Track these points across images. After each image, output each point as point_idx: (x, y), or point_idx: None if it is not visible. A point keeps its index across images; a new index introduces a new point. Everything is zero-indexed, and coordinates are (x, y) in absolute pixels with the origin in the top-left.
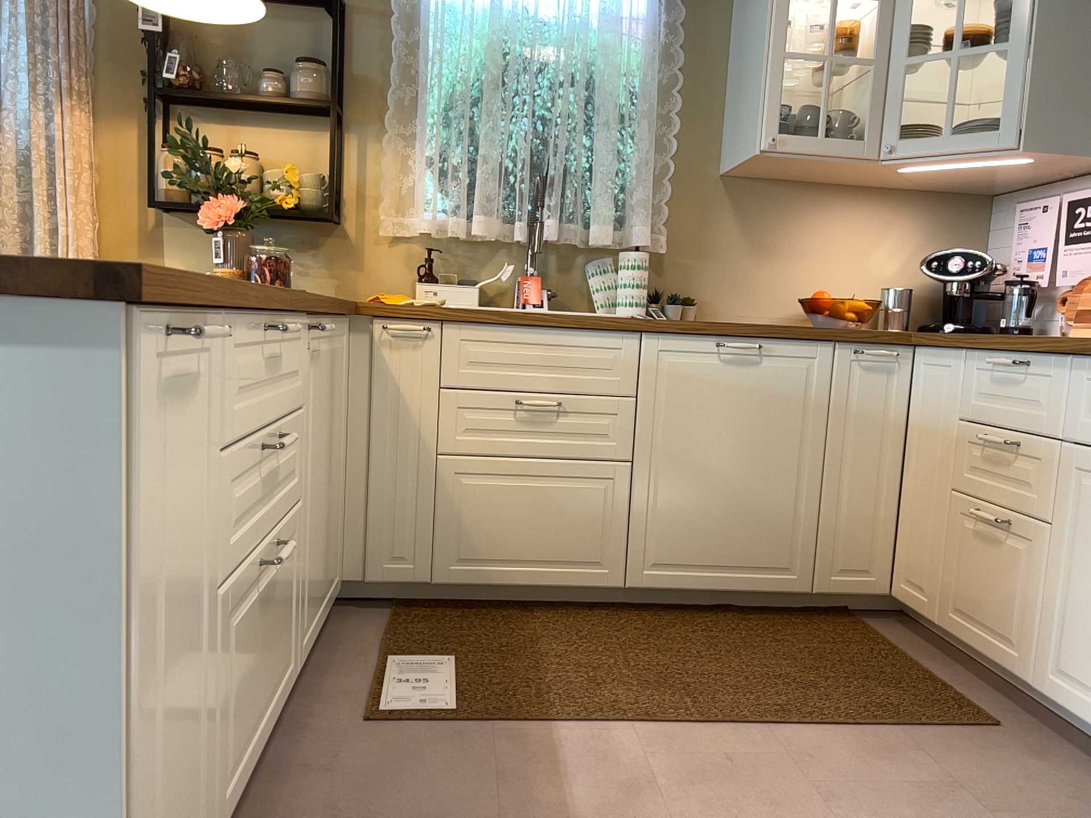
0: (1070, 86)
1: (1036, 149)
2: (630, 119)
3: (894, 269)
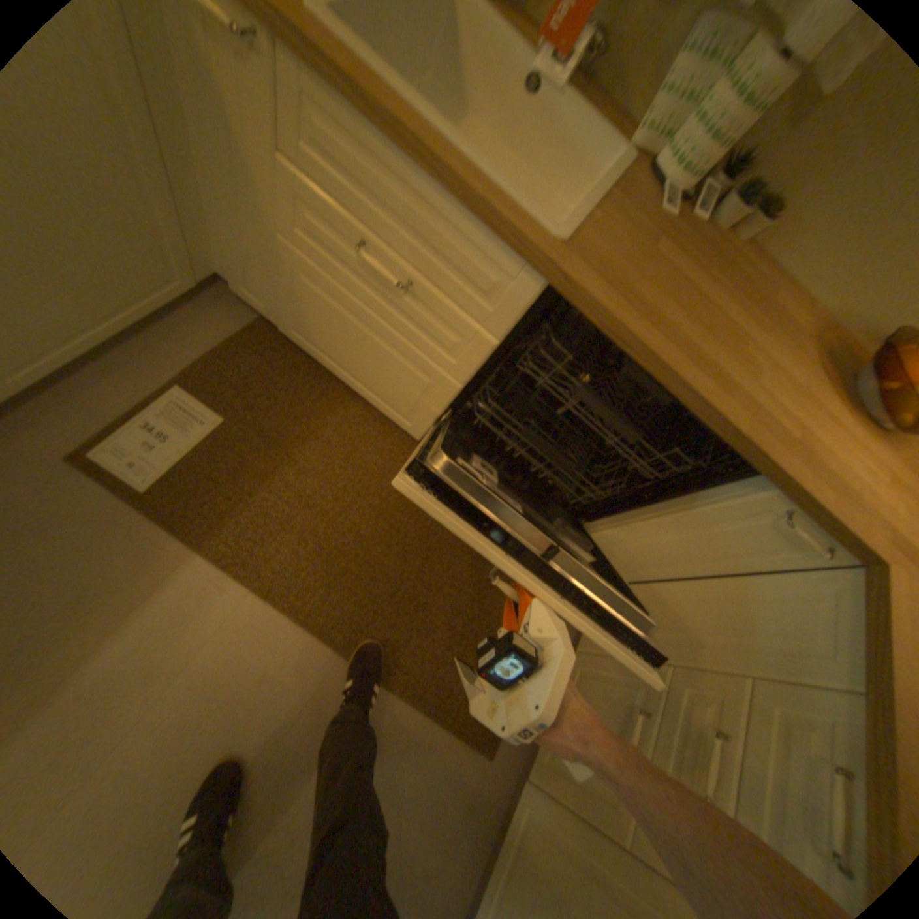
0: None
1: None
2: None
3: None
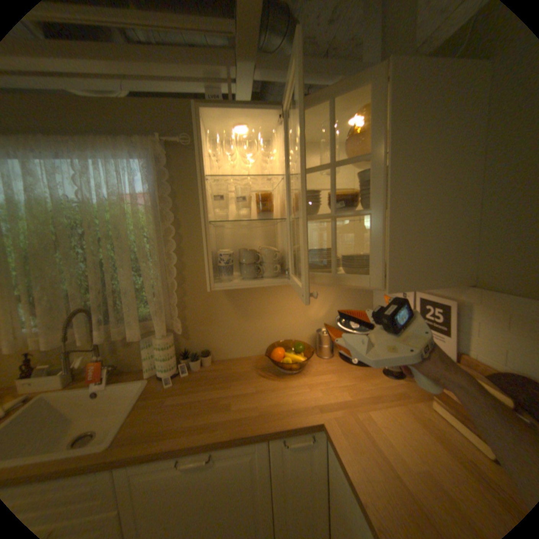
0: (421, 240)
1: (399, 290)
2: (143, 259)
3: (323, 314)
